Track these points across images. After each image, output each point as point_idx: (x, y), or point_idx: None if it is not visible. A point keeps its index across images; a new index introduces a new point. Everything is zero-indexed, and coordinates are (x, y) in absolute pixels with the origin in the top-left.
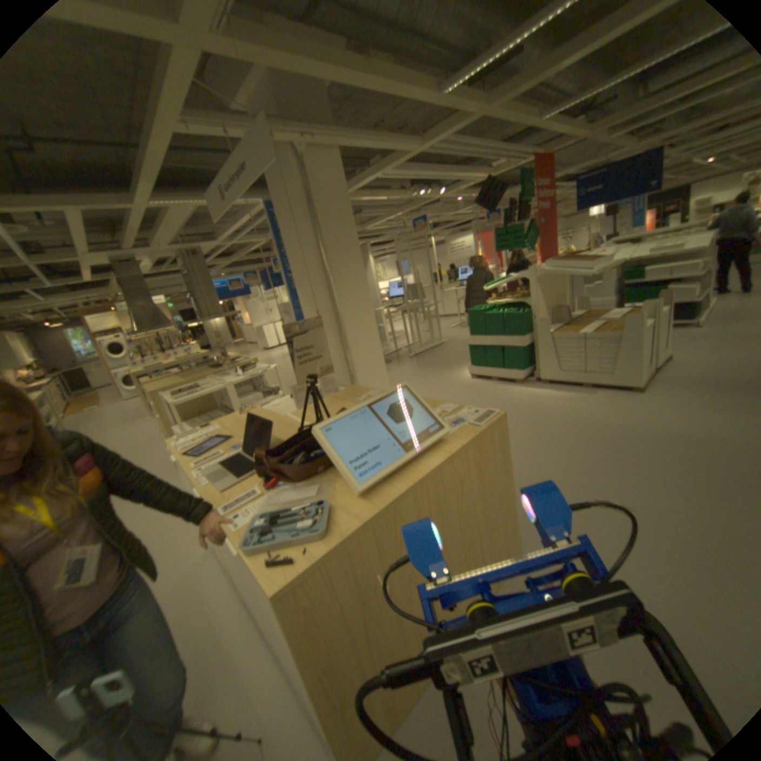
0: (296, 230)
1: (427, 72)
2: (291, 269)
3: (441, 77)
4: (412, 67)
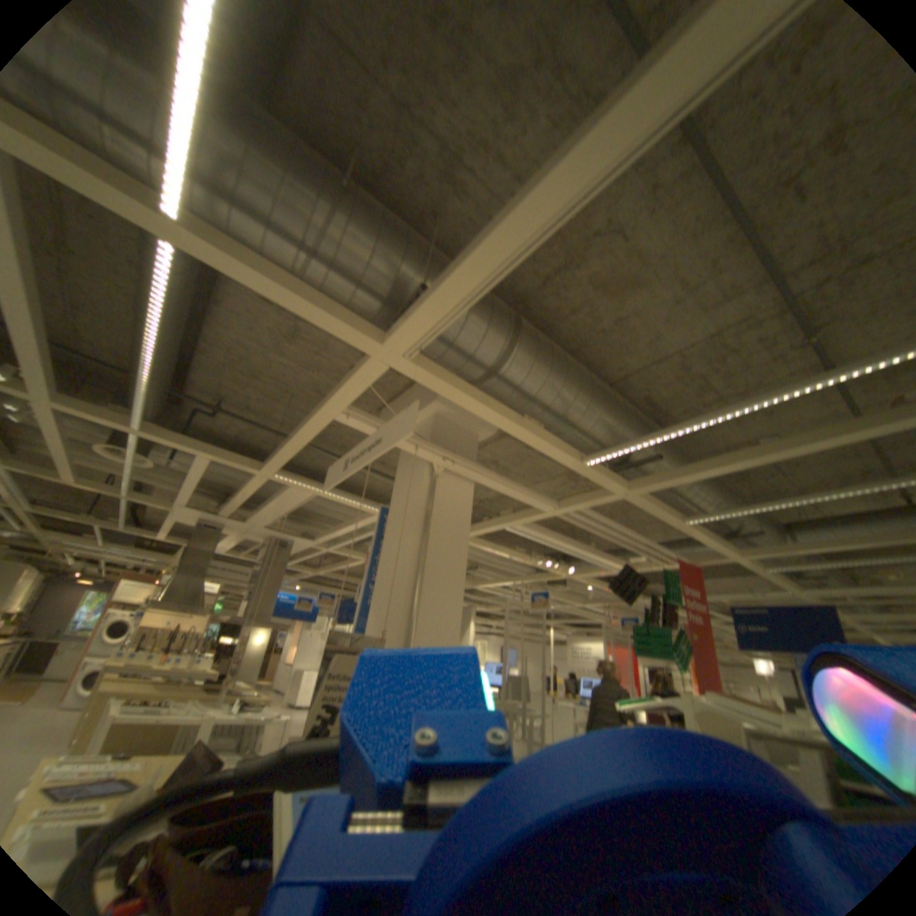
0: (402, 536)
1: (572, 446)
2: (377, 577)
3: (584, 454)
4: (559, 438)
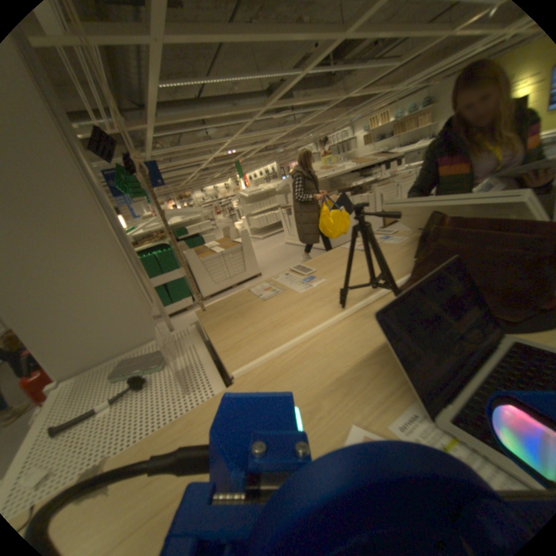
0: None
1: None
2: None
3: None
4: None
